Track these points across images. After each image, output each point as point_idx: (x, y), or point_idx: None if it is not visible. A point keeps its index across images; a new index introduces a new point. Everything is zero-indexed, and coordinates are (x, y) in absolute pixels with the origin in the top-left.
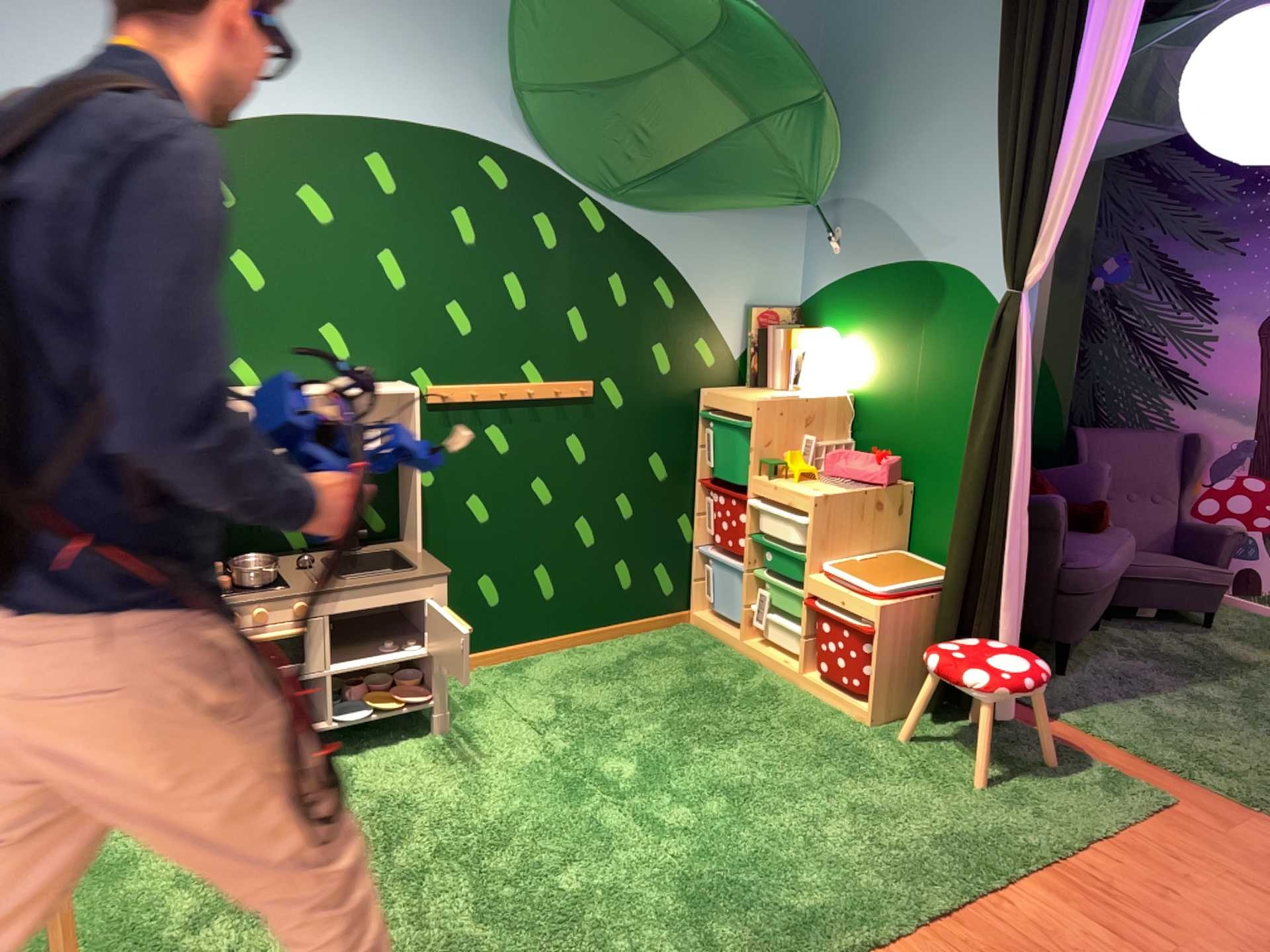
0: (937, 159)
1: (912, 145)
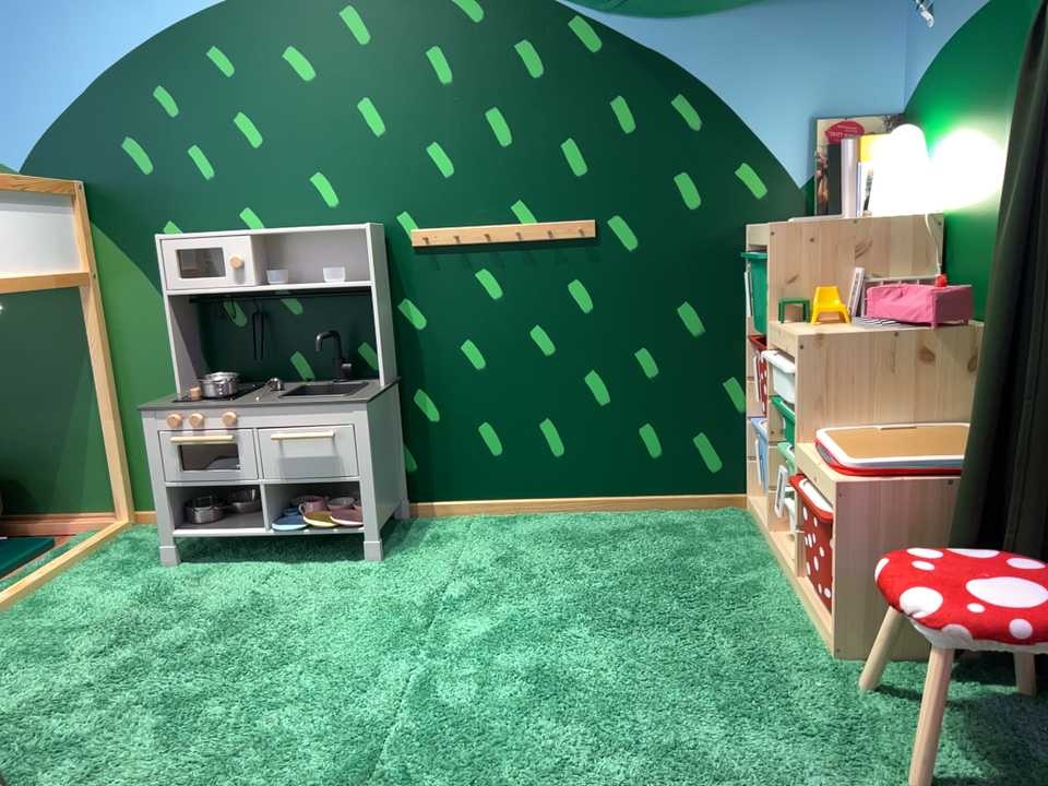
0: None
1: None
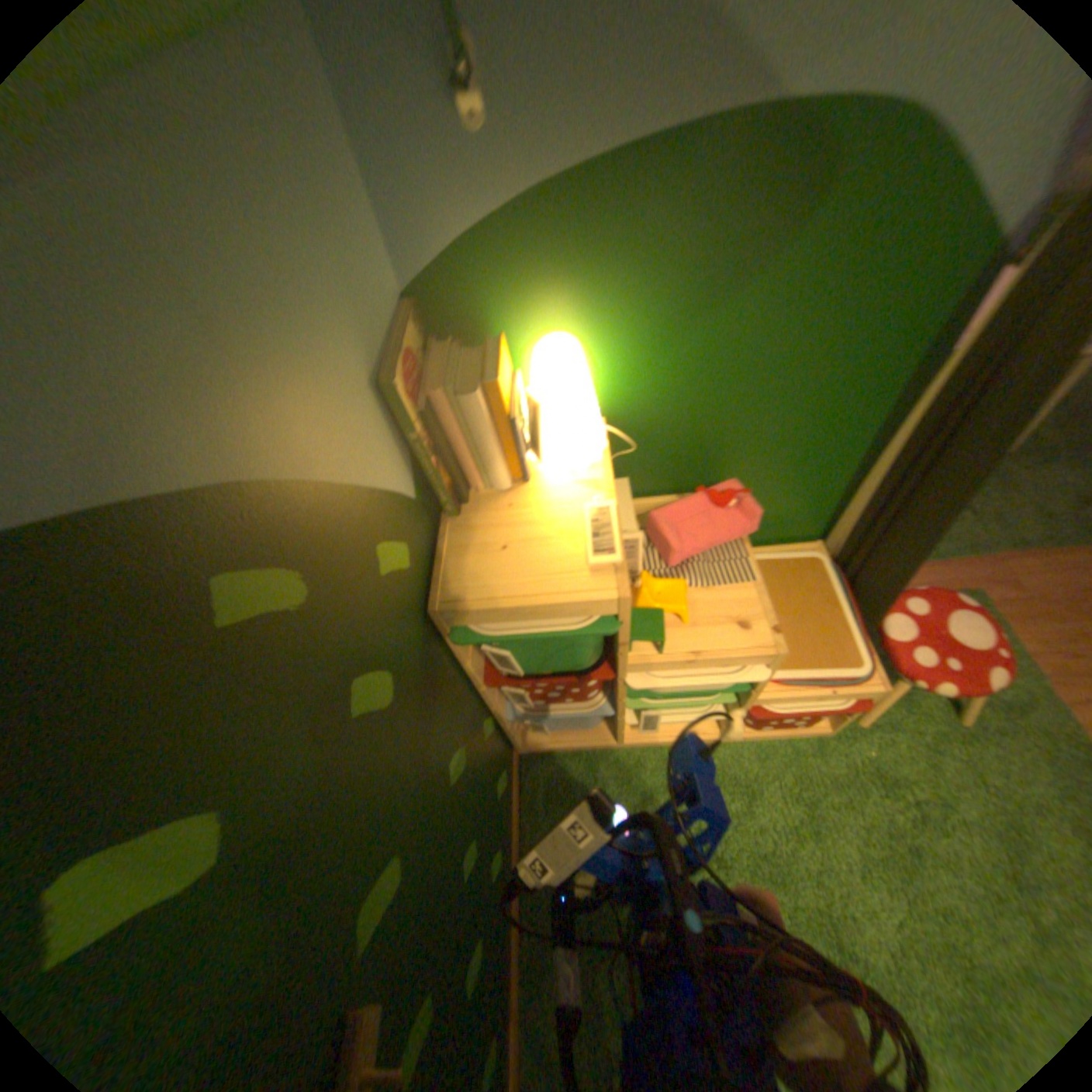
0: None
1: None
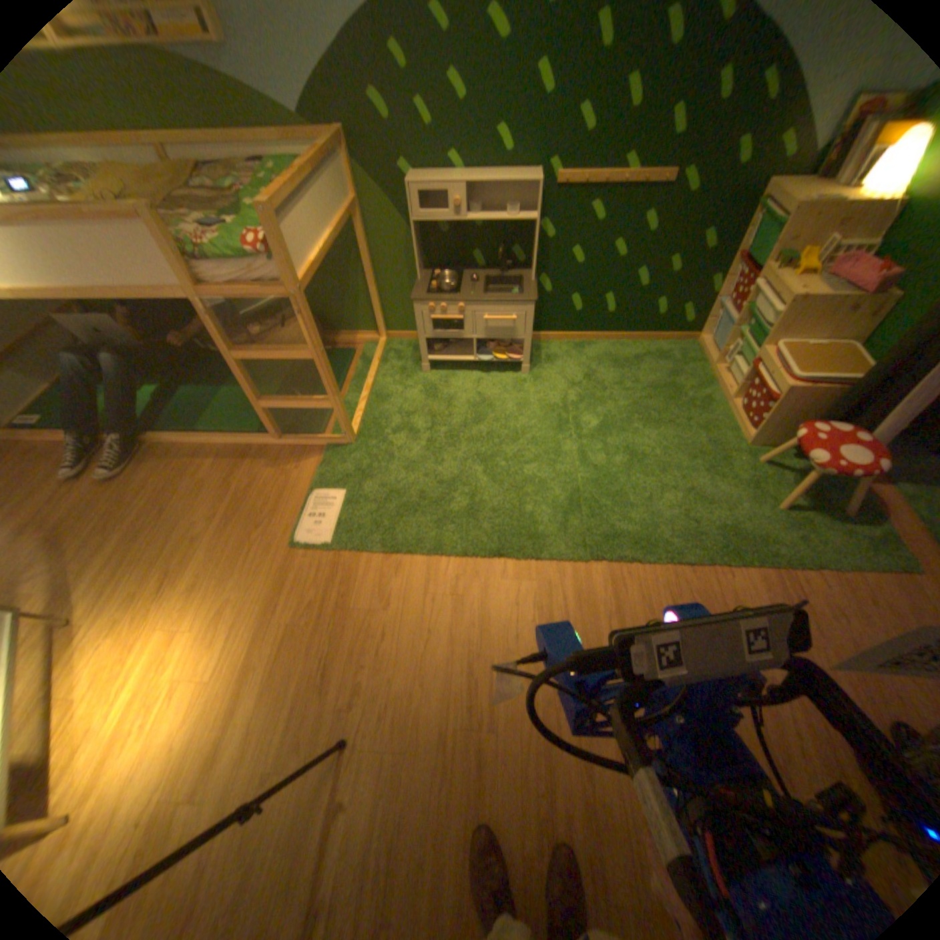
0: None
1: None
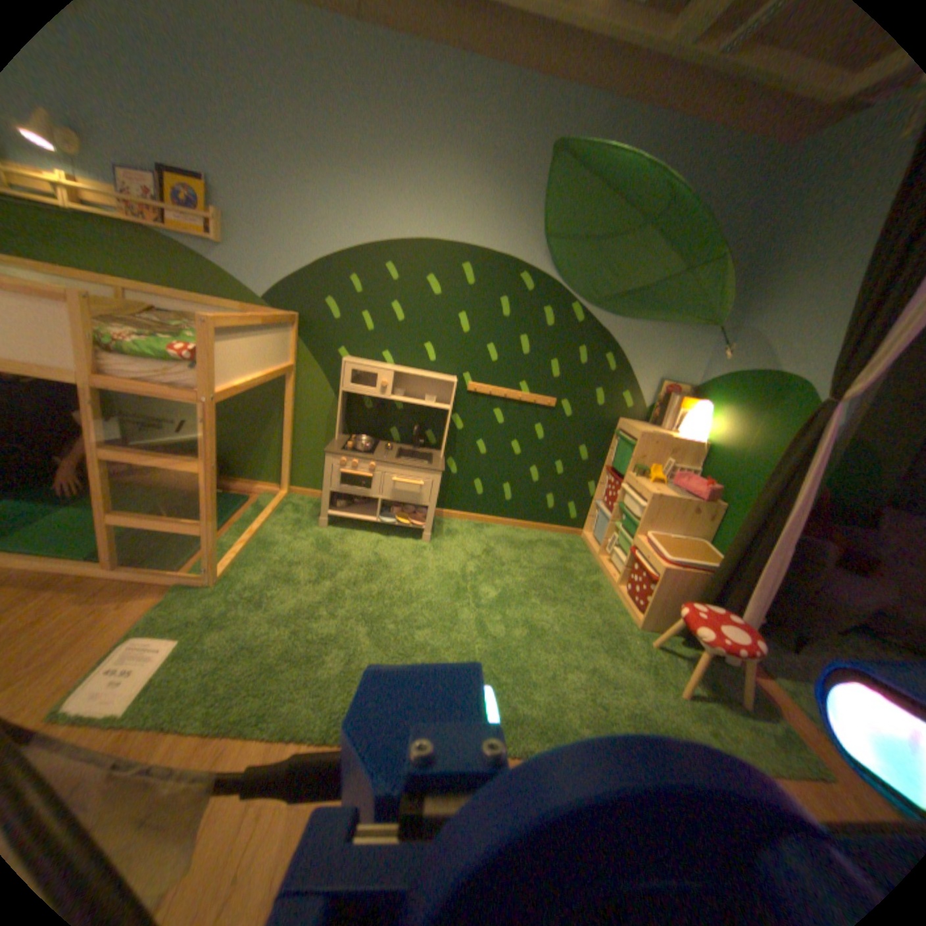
0: (817, 298)
1: (803, 288)
